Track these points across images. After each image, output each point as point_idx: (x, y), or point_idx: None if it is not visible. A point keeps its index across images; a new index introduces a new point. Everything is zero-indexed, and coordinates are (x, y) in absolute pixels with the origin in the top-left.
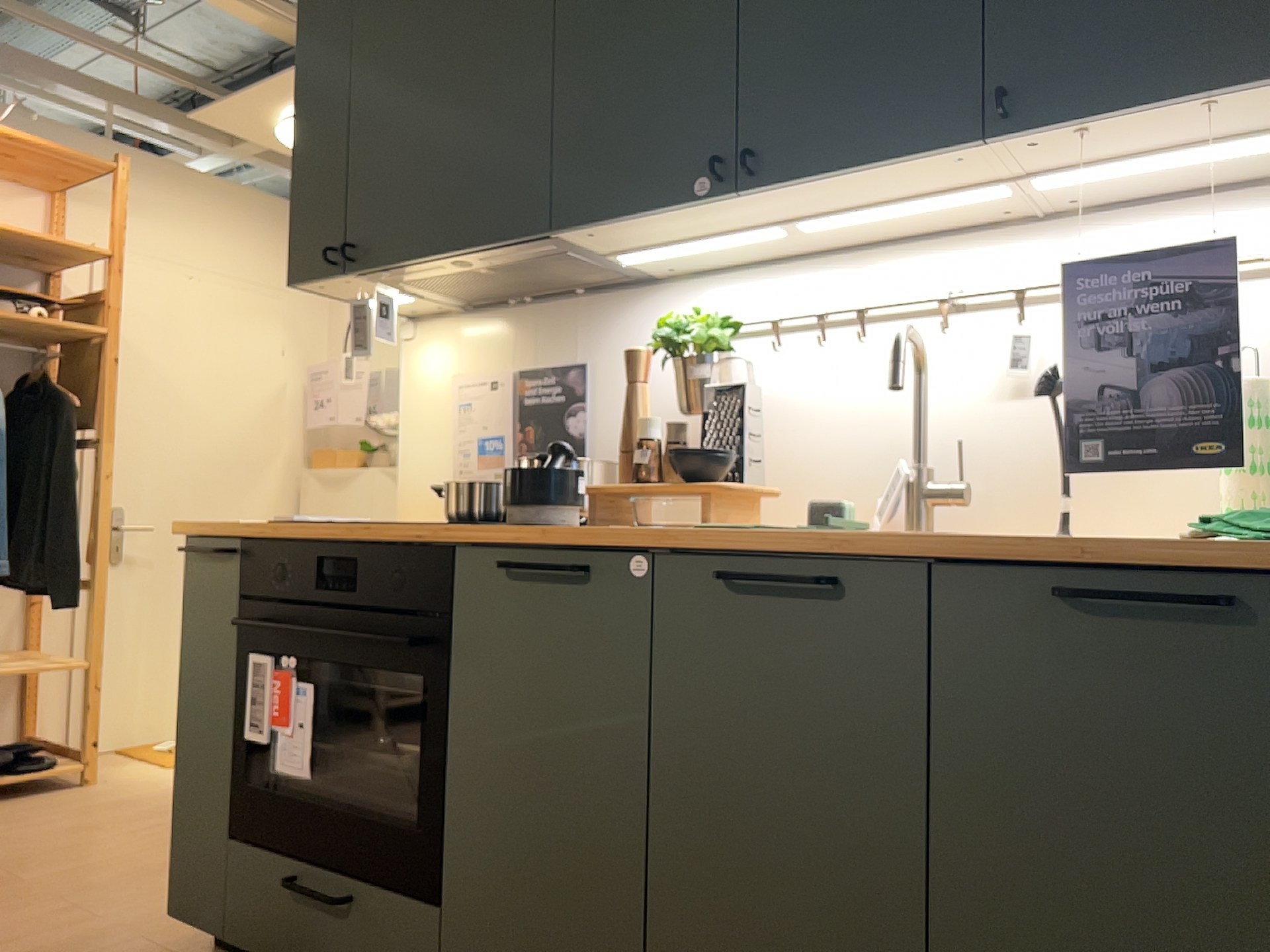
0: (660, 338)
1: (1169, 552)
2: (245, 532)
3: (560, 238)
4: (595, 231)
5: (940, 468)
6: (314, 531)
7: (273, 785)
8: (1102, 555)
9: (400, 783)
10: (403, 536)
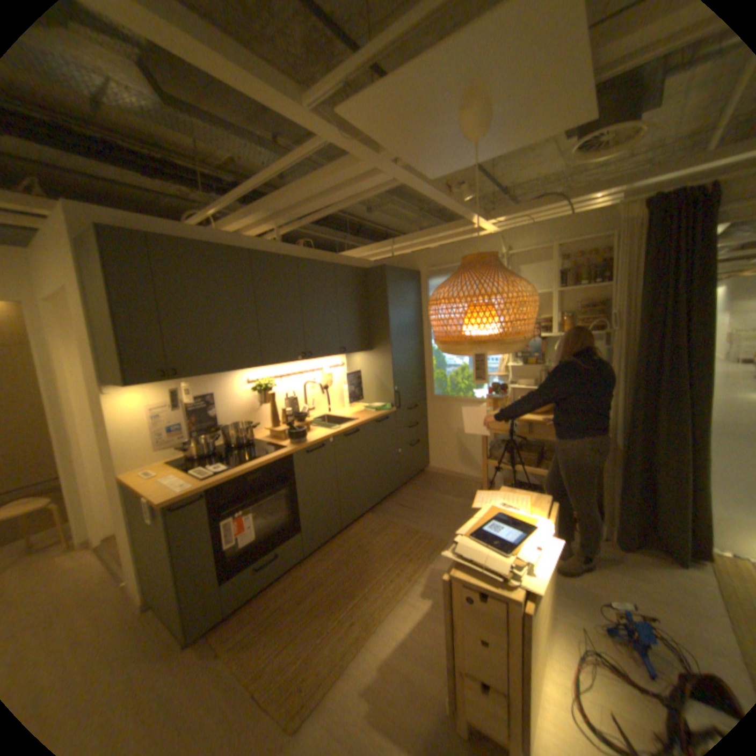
0: (262, 388)
1: (380, 414)
2: (202, 488)
3: (254, 367)
4: (266, 366)
5: (306, 405)
6: (237, 472)
7: (223, 561)
8: (378, 417)
9: (271, 522)
10: (273, 458)
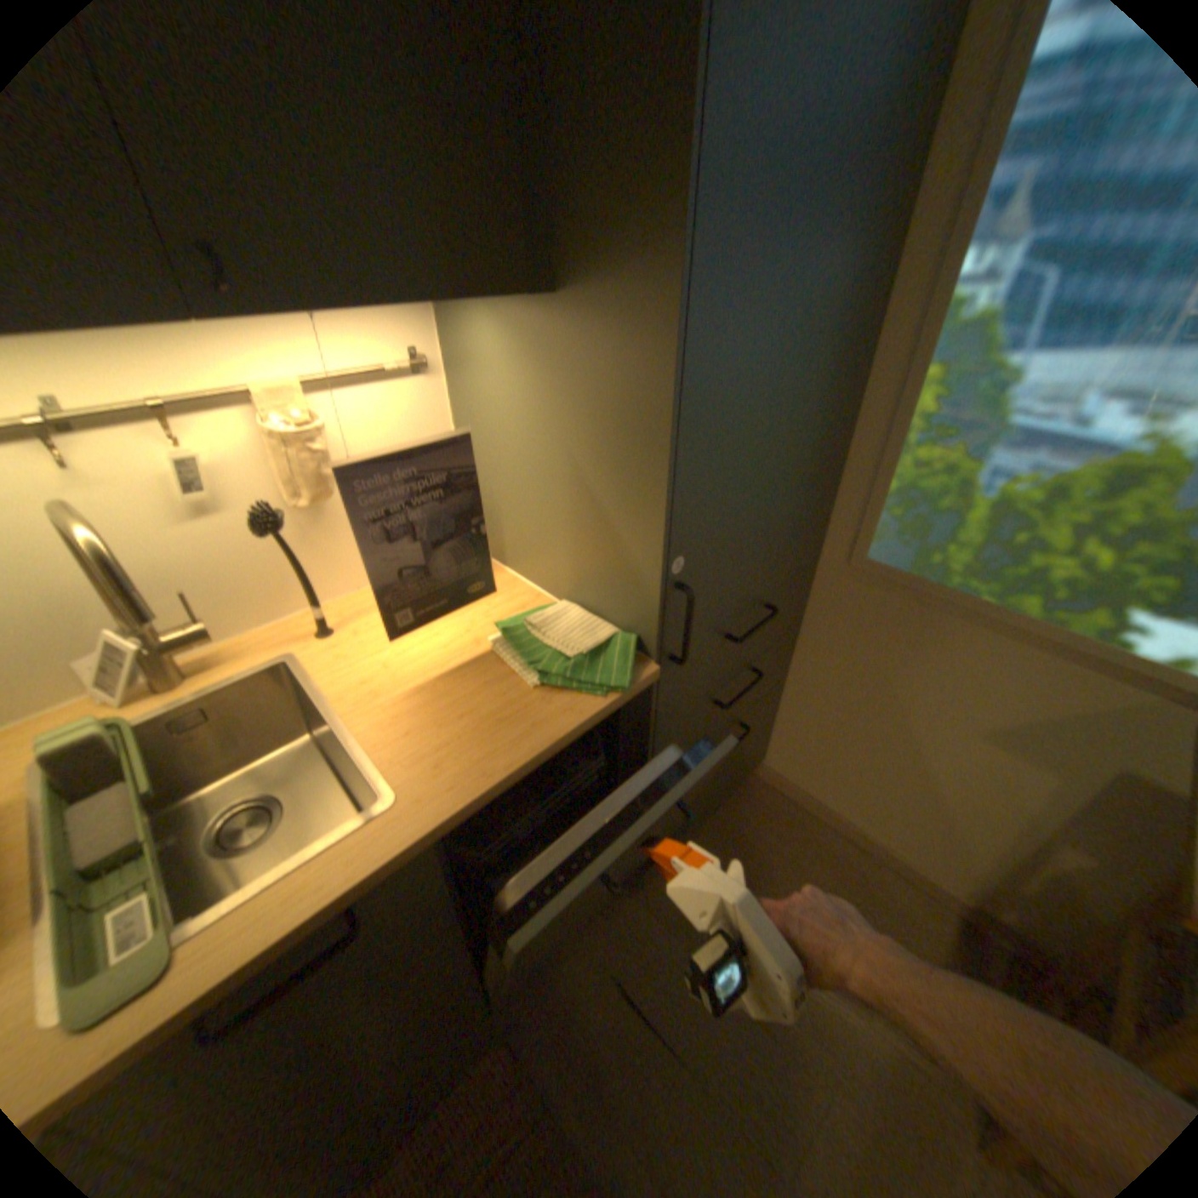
0: None
1: (562, 723)
2: None
3: None
4: None
5: (152, 615)
6: None
7: None
8: (544, 757)
9: None
10: None
